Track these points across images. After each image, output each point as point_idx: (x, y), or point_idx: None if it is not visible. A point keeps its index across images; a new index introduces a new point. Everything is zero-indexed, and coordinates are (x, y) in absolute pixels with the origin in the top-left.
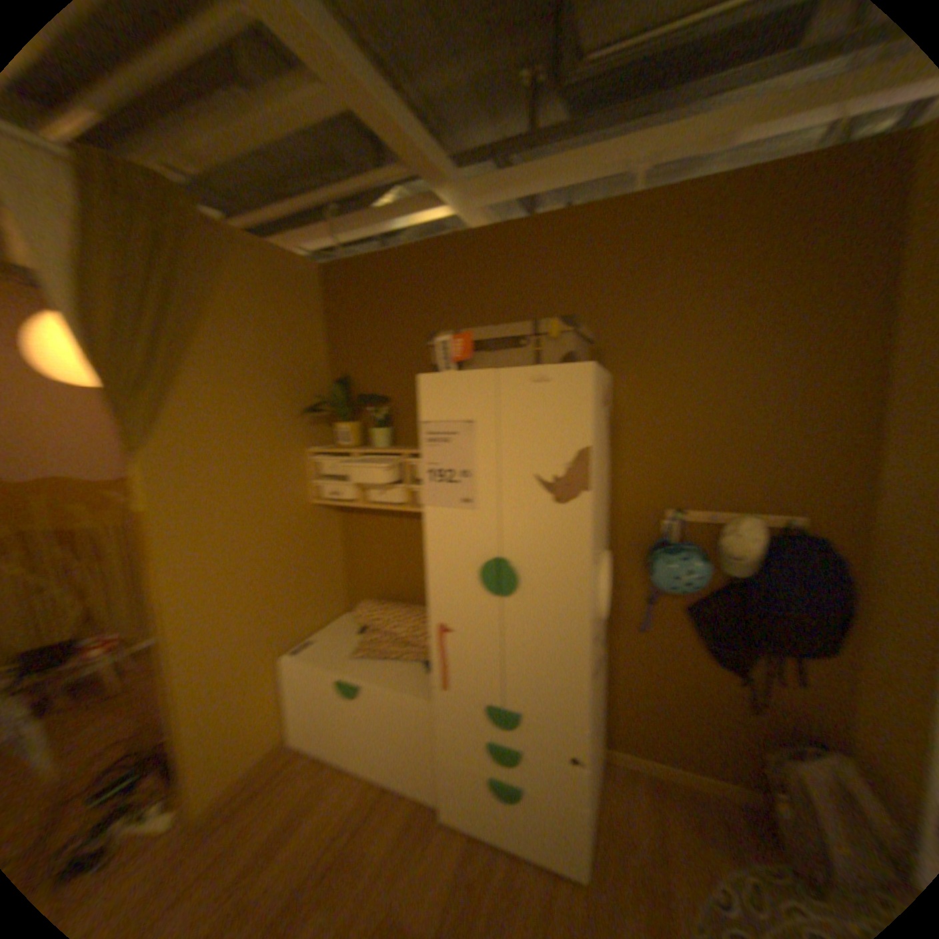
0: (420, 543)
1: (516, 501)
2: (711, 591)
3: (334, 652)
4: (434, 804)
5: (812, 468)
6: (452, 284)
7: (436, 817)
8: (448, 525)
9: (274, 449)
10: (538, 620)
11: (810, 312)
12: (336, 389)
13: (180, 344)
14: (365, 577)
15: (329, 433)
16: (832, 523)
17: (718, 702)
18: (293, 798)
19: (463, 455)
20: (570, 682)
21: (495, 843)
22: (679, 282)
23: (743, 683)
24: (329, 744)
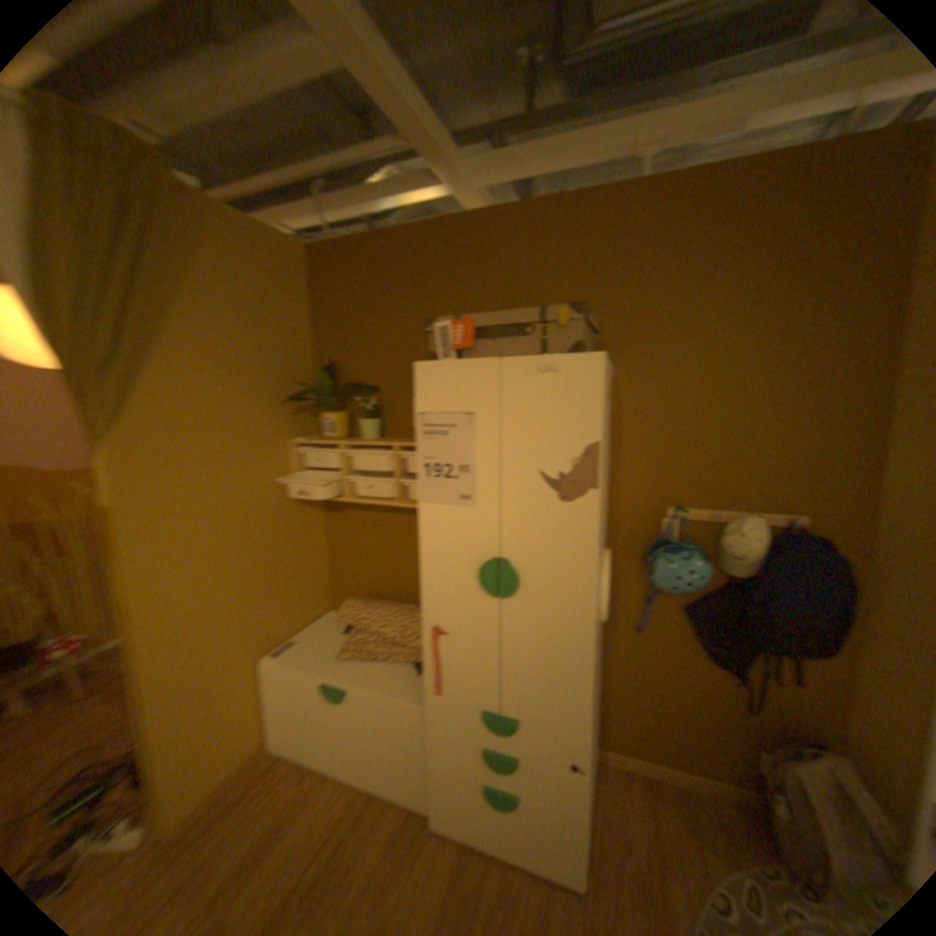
0: (410, 539)
1: (519, 499)
2: (710, 591)
3: (319, 653)
4: (425, 812)
5: (817, 467)
6: (448, 269)
7: (428, 826)
8: (446, 522)
9: (257, 439)
10: (540, 623)
11: (820, 307)
12: (323, 377)
13: (153, 323)
14: (351, 574)
15: (315, 424)
16: (835, 523)
17: (715, 702)
18: (275, 808)
19: (463, 449)
20: (573, 687)
21: (489, 851)
22: (686, 272)
23: (740, 684)
24: (314, 750)
